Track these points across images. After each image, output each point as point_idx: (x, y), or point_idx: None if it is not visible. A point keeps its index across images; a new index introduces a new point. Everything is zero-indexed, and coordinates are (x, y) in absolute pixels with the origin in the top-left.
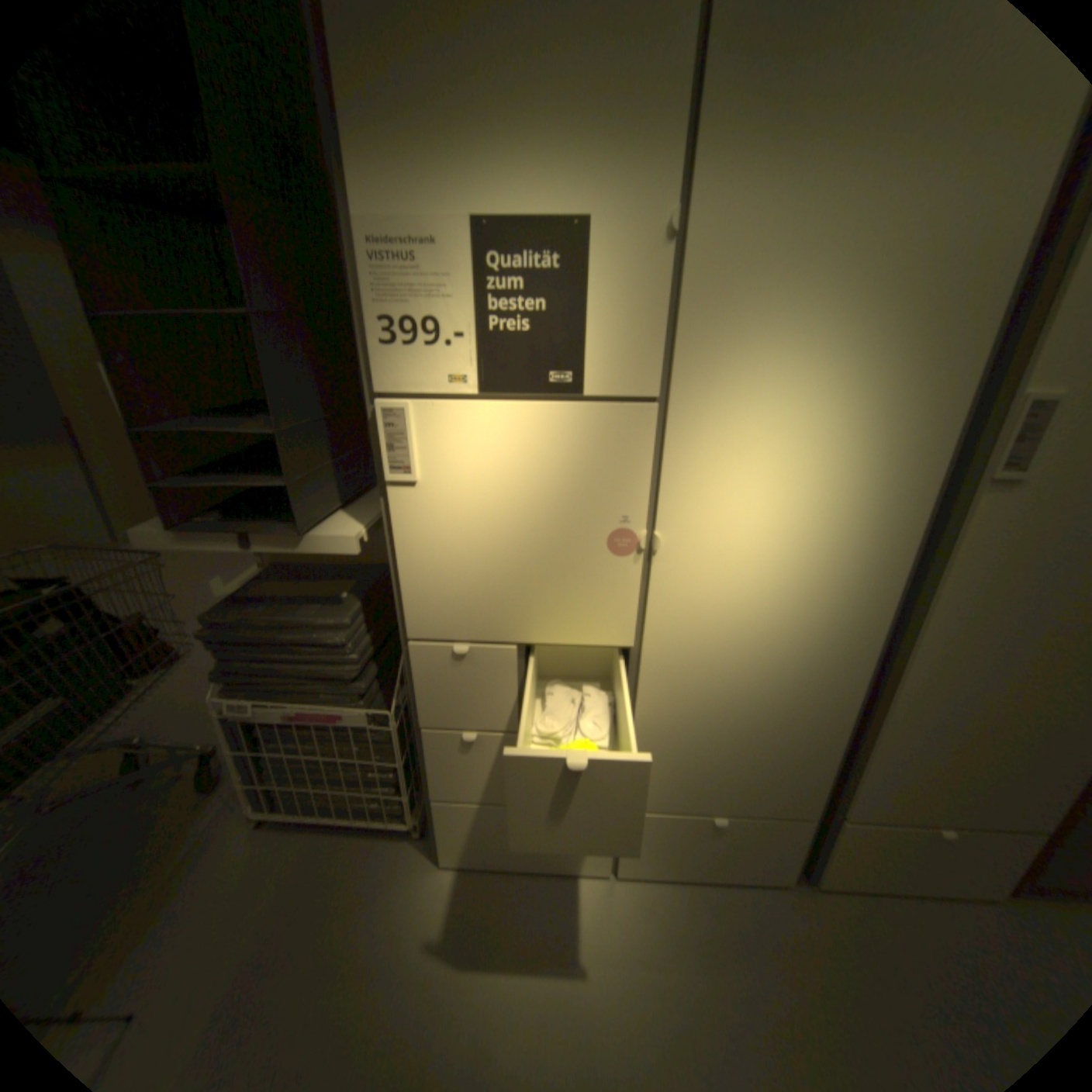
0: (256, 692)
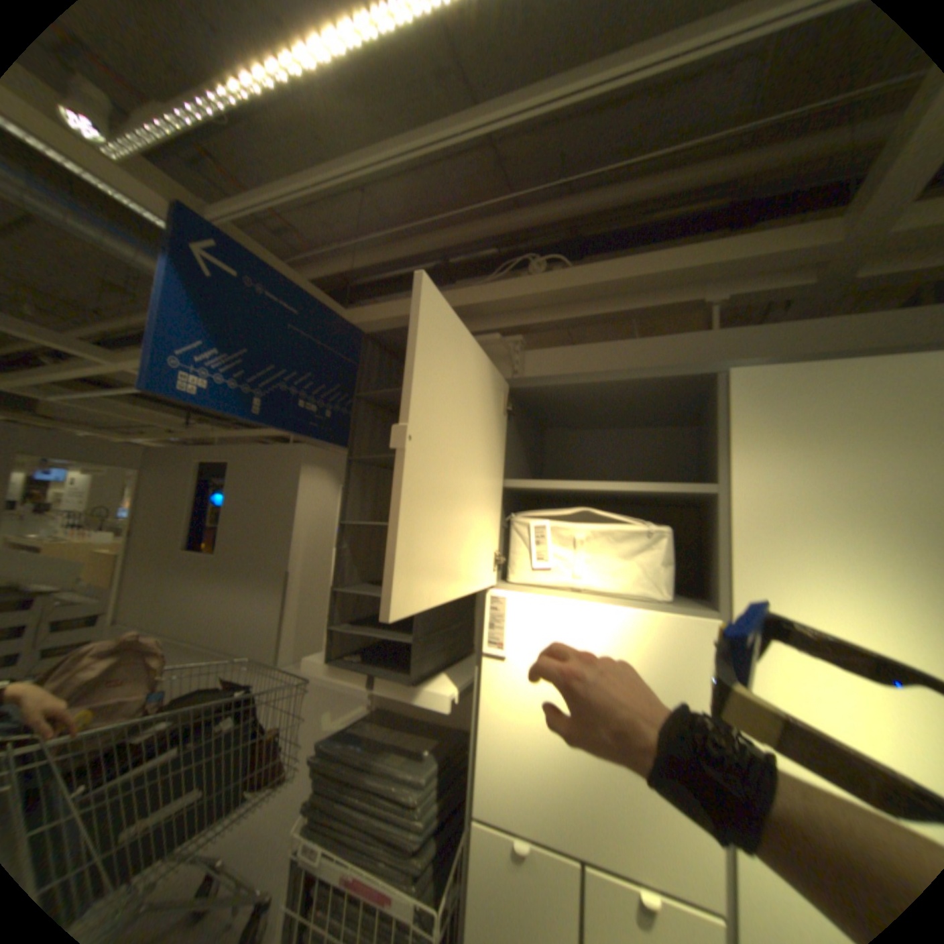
0: (330, 840)
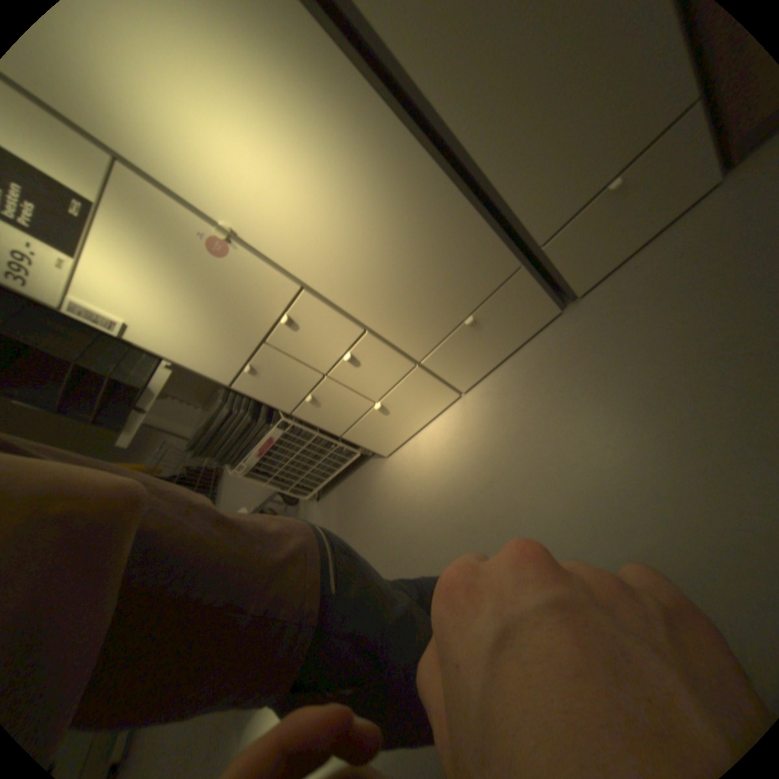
0: (239, 458)
